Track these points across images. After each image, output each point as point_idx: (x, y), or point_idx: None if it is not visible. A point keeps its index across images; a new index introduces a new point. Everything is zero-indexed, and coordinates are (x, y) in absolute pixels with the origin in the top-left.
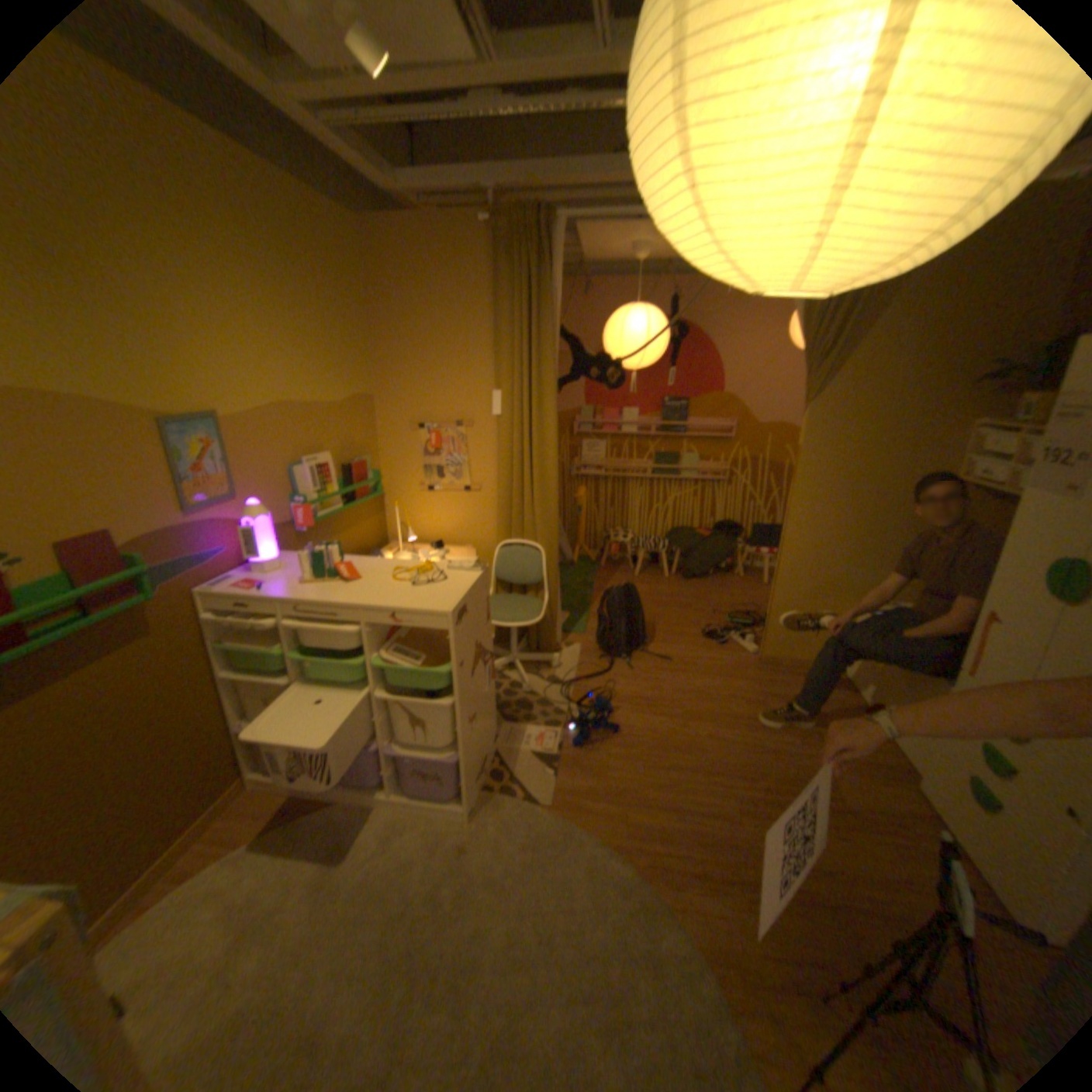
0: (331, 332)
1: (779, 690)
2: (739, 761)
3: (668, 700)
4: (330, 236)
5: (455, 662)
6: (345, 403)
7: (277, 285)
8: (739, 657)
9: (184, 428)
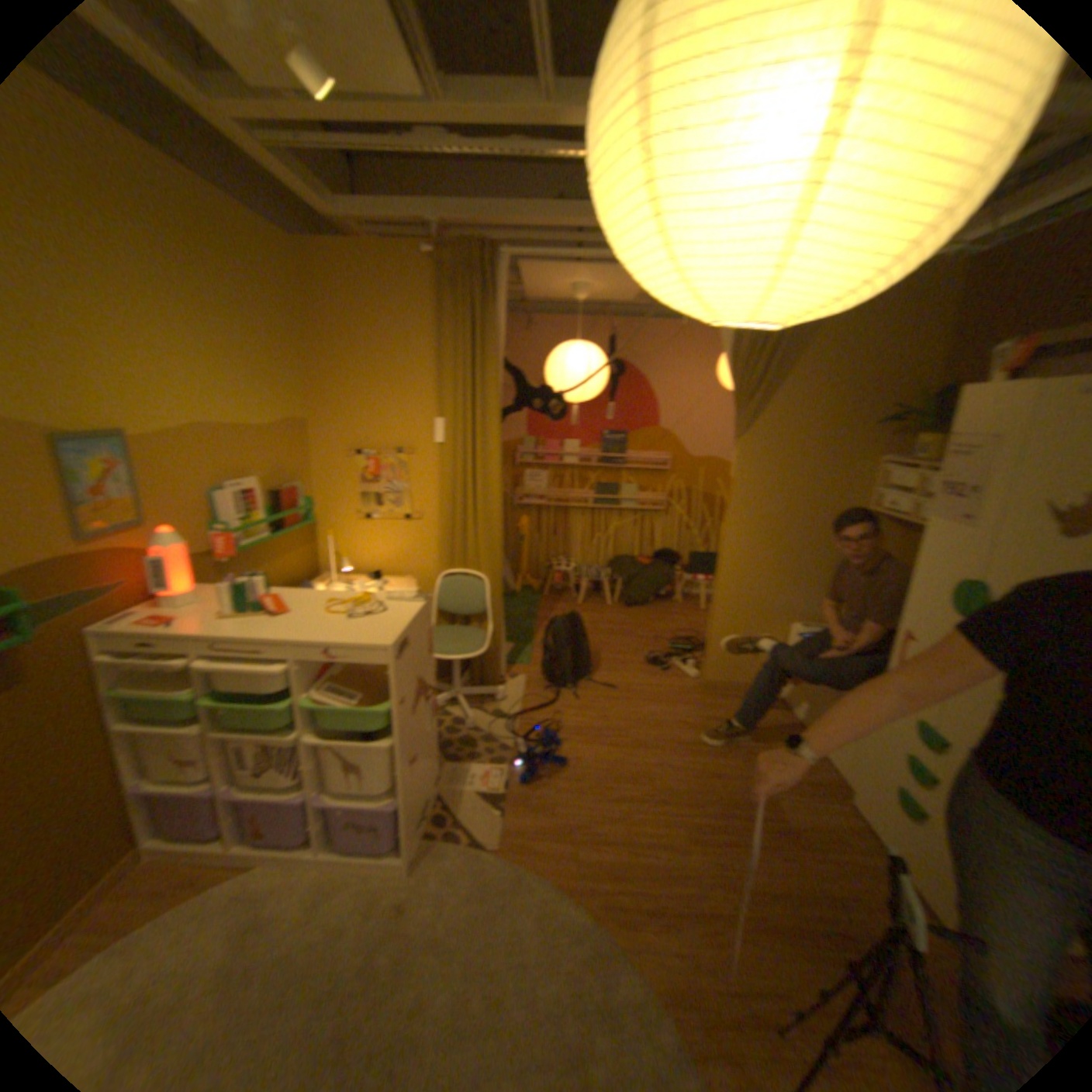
0: (265, 351)
1: (721, 714)
2: (687, 787)
3: (616, 729)
4: (267, 254)
5: (397, 698)
6: (278, 425)
7: (206, 300)
8: (682, 682)
9: (89, 445)
